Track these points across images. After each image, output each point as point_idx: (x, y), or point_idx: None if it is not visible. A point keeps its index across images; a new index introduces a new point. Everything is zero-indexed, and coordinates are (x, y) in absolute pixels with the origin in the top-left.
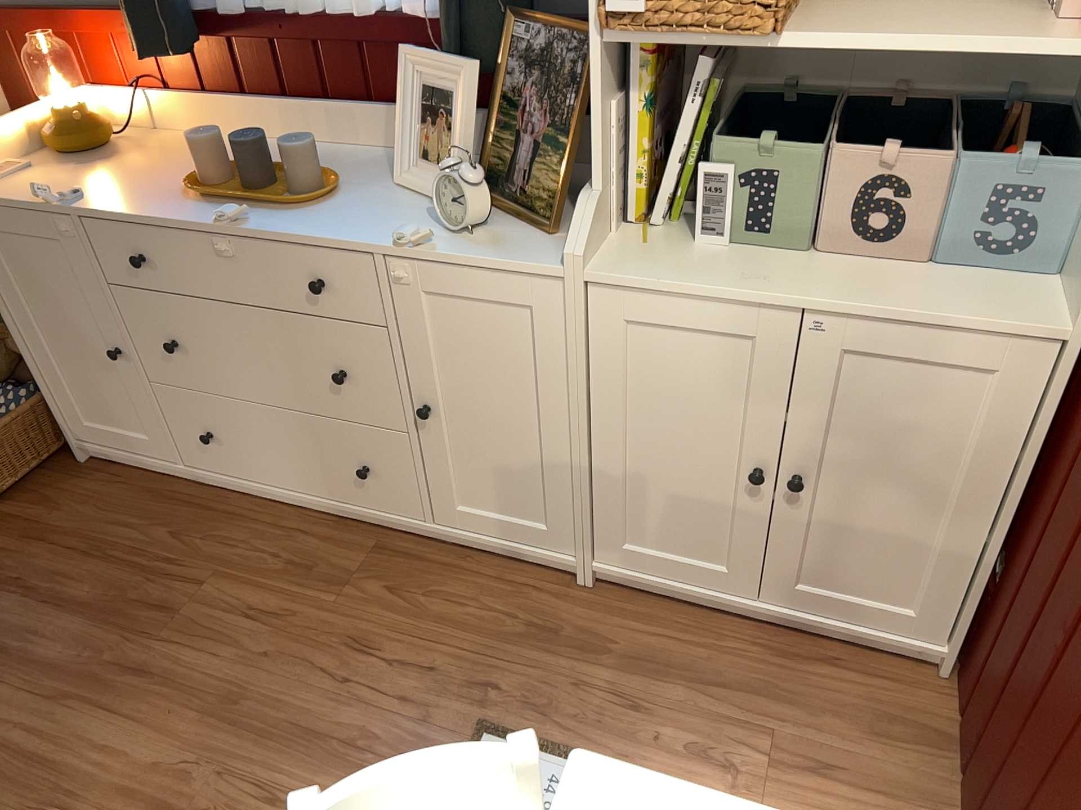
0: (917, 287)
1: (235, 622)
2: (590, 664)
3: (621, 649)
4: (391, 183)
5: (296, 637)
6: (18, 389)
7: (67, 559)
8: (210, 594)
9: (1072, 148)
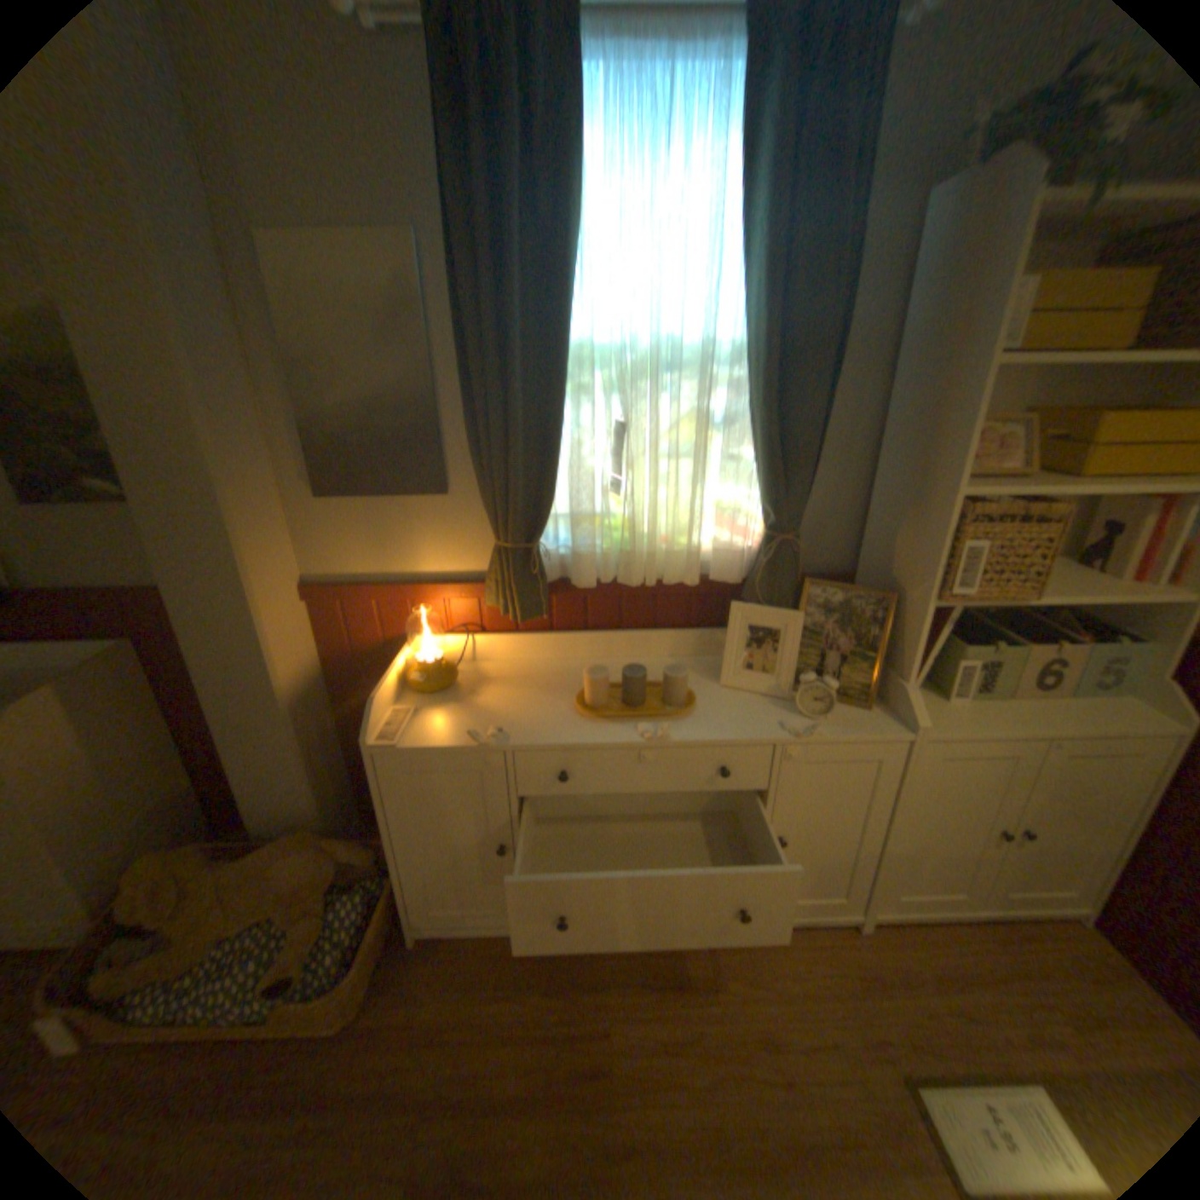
0: (1090, 712)
1: (662, 1071)
2: (926, 1002)
3: (932, 981)
4: (709, 681)
5: (722, 1066)
6: (339, 901)
7: (461, 1066)
8: (620, 1051)
9: (1117, 629)
